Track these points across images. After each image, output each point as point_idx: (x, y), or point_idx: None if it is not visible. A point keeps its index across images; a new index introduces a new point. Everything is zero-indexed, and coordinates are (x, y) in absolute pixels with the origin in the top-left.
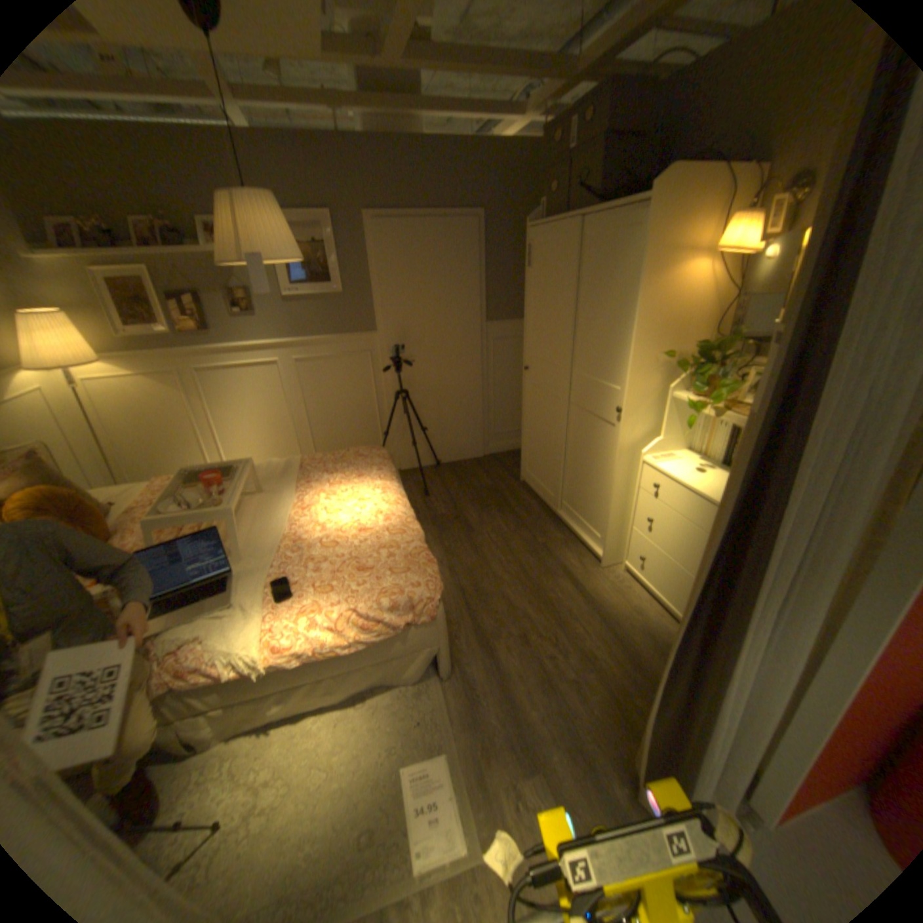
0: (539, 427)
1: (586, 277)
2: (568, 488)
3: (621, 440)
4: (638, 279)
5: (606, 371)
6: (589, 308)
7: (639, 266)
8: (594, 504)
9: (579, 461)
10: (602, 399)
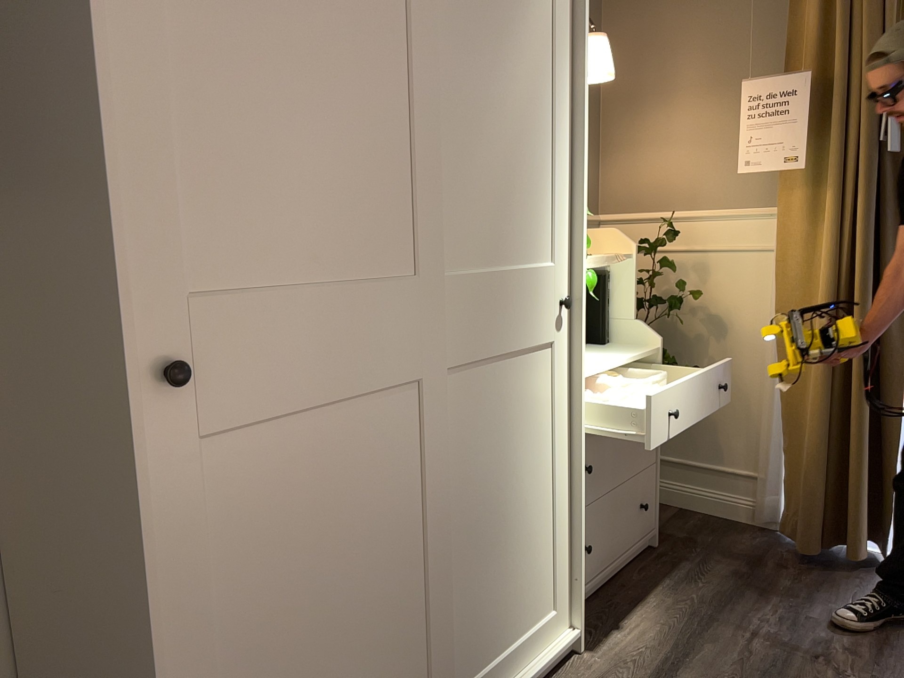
0: (311, 581)
1: (448, 6)
2: (458, 635)
3: (582, 357)
4: (561, 50)
5: (523, 241)
6: (465, 91)
7: (561, 28)
8: (532, 563)
9: (484, 511)
10: (525, 306)
